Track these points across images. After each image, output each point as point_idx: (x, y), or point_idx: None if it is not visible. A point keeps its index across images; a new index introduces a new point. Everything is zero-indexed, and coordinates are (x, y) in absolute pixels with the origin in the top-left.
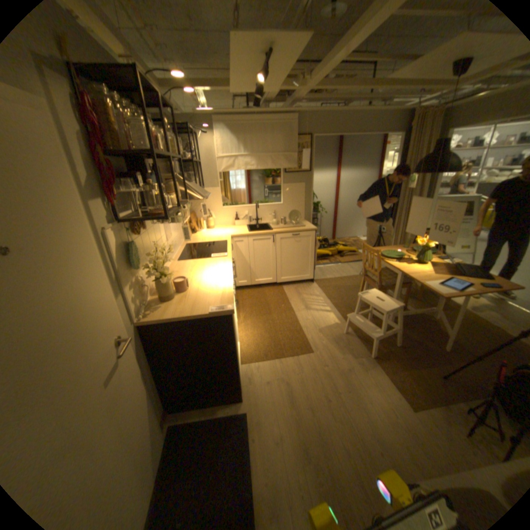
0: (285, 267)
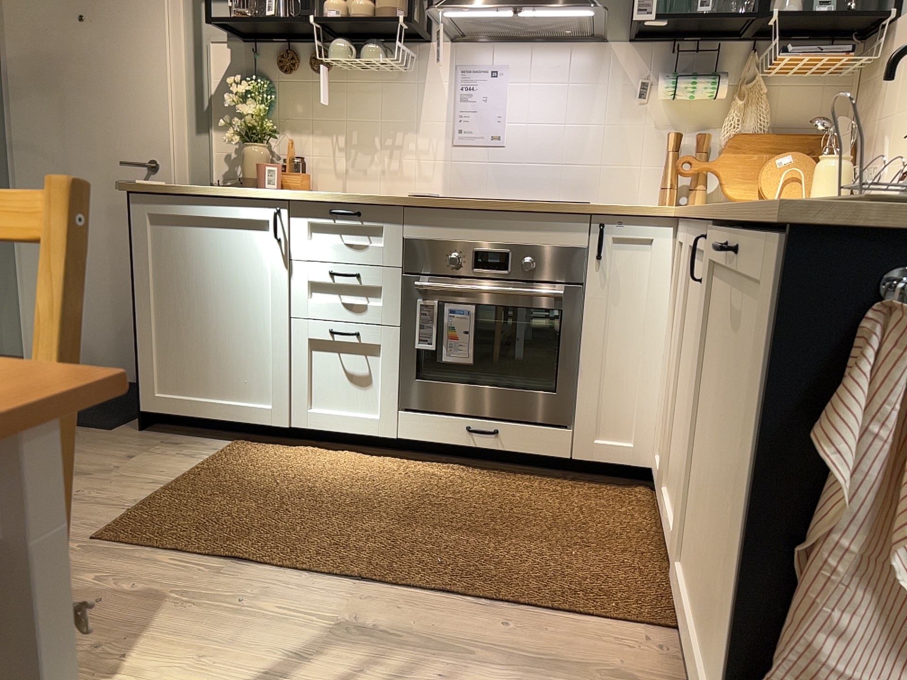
0: (702, 506)
